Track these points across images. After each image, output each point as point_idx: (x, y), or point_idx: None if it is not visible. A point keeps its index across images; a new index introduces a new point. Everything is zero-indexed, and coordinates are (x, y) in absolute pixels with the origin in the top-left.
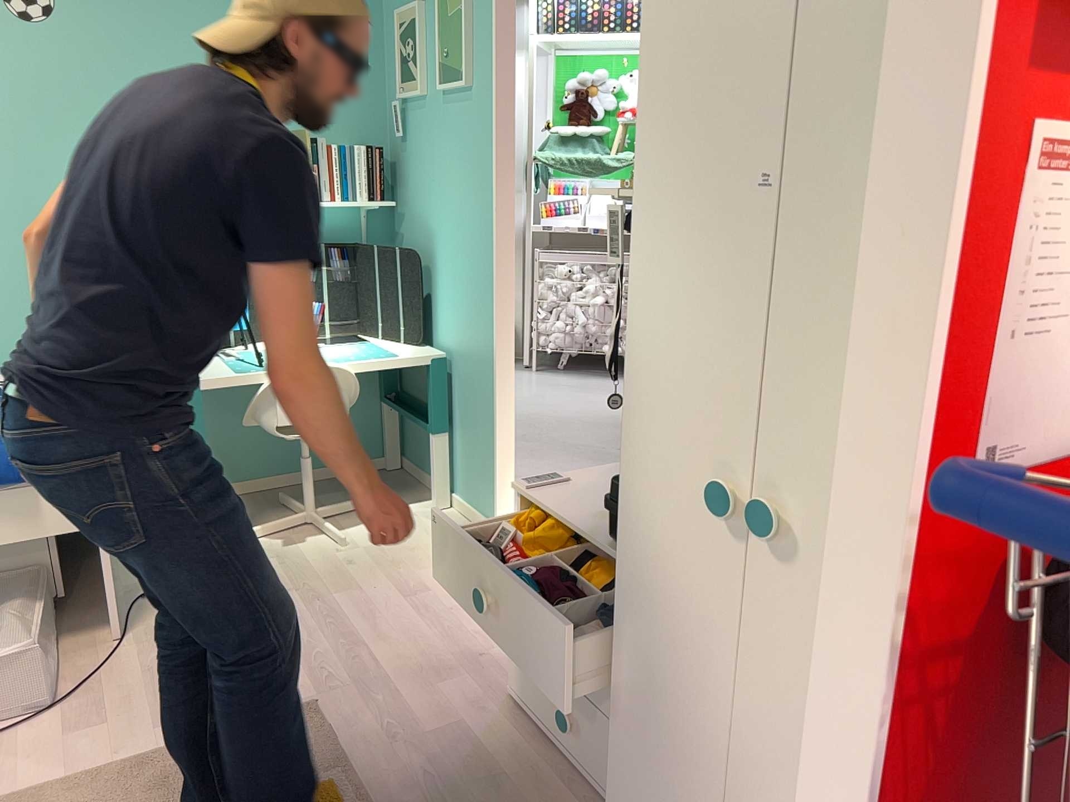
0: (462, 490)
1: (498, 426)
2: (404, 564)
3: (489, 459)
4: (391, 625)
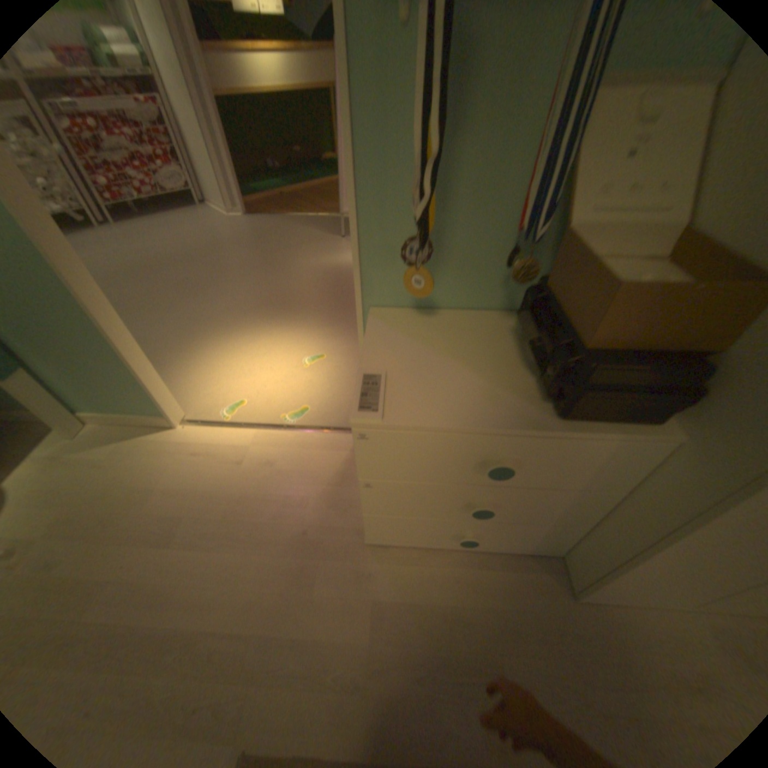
0: (88, 405)
1: (111, 334)
2: (118, 514)
3: (117, 369)
4: (195, 585)
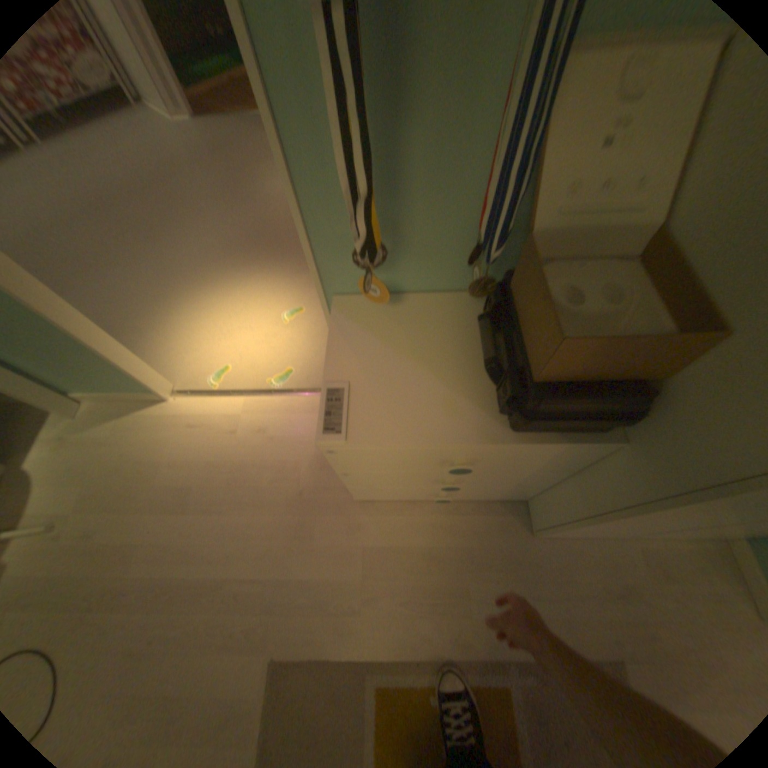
0: (76, 387)
1: (73, 331)
2: (133, 487)
3: (91, 358)
4: (212, 543)
